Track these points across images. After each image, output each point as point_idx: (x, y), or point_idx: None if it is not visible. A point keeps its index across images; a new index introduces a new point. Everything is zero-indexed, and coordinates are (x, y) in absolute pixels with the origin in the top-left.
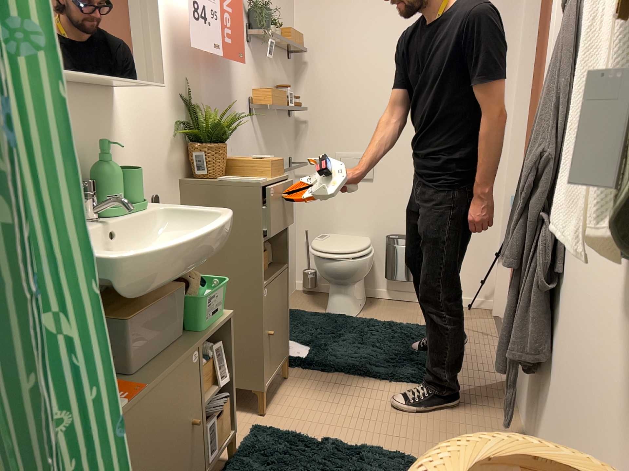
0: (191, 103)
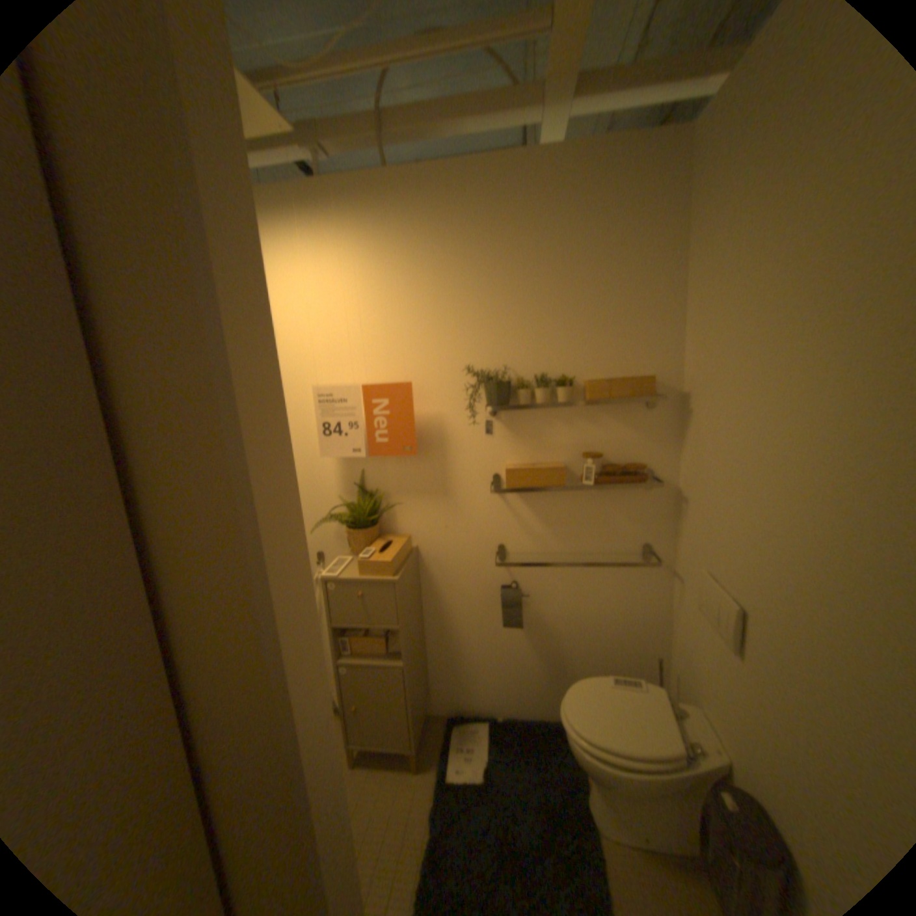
0: (364, 487)
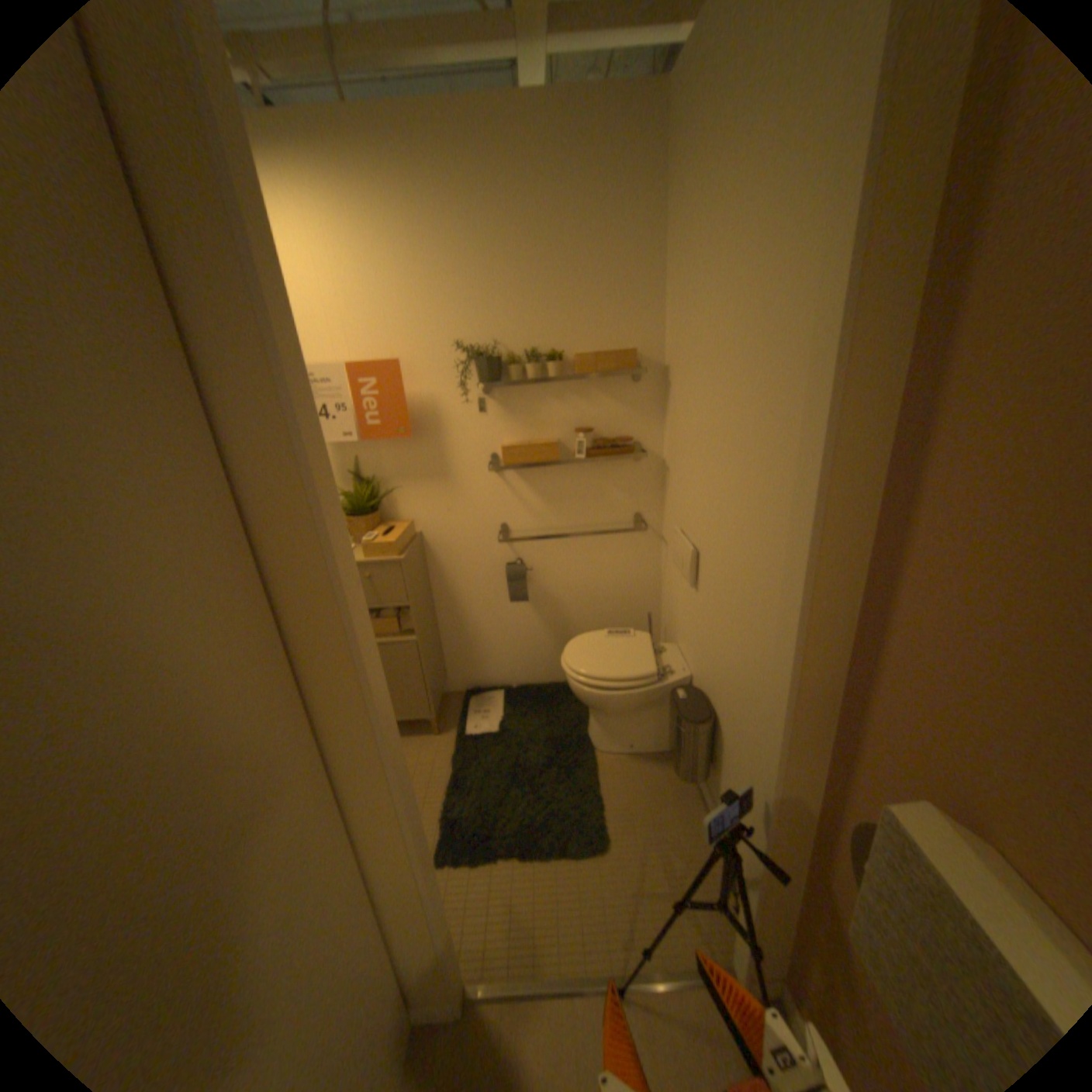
0: (359, 475)
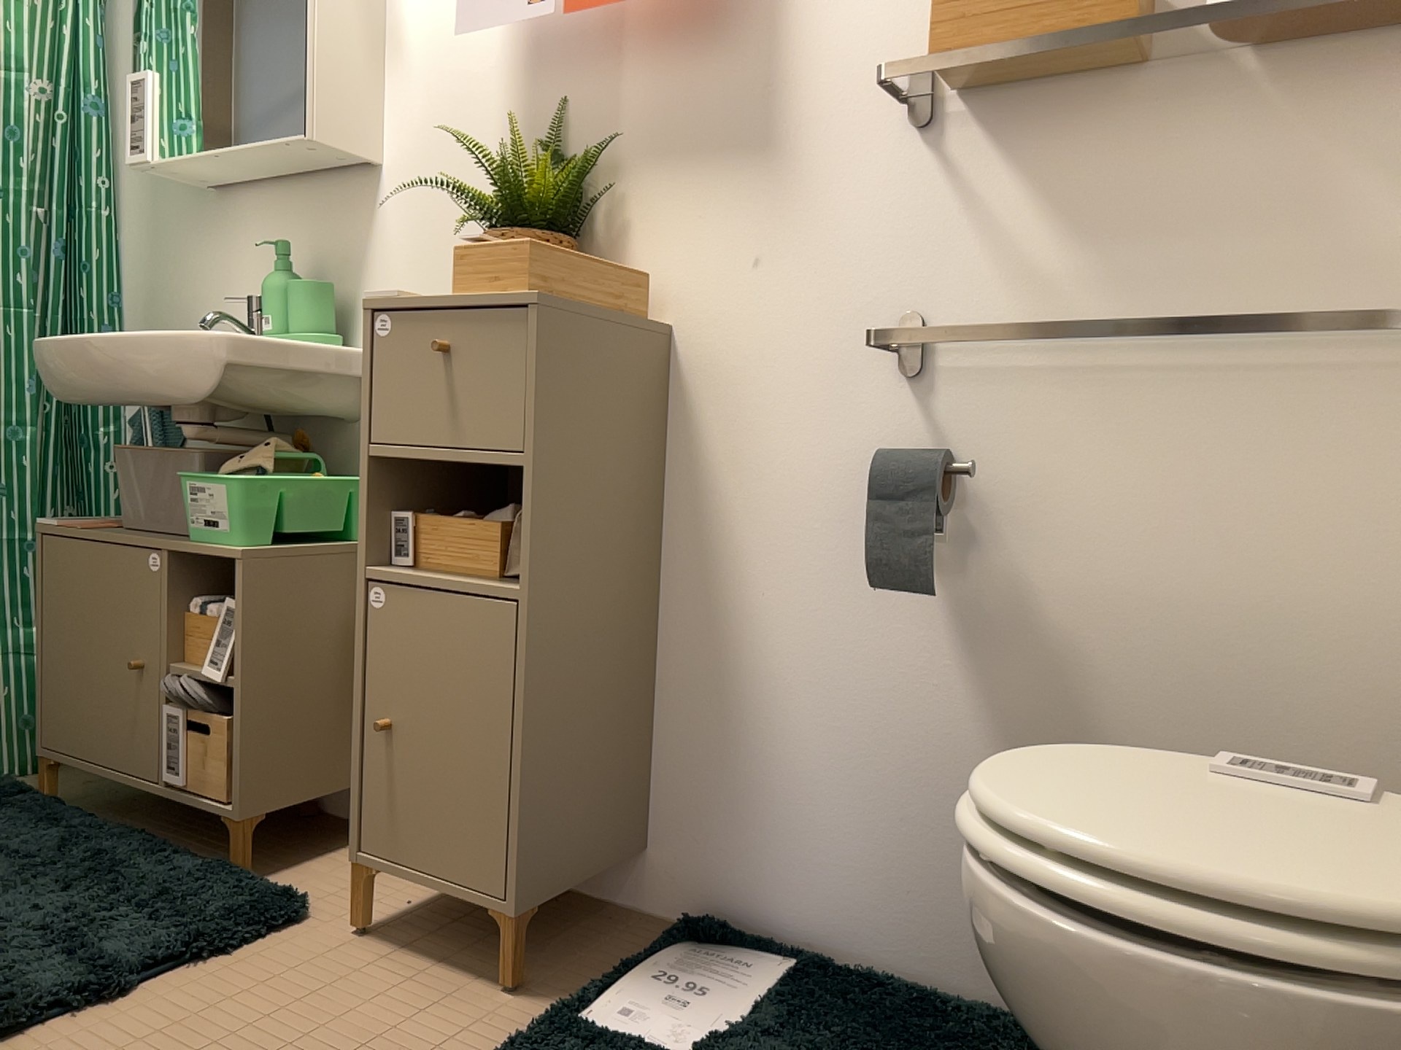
0: (558, 147)
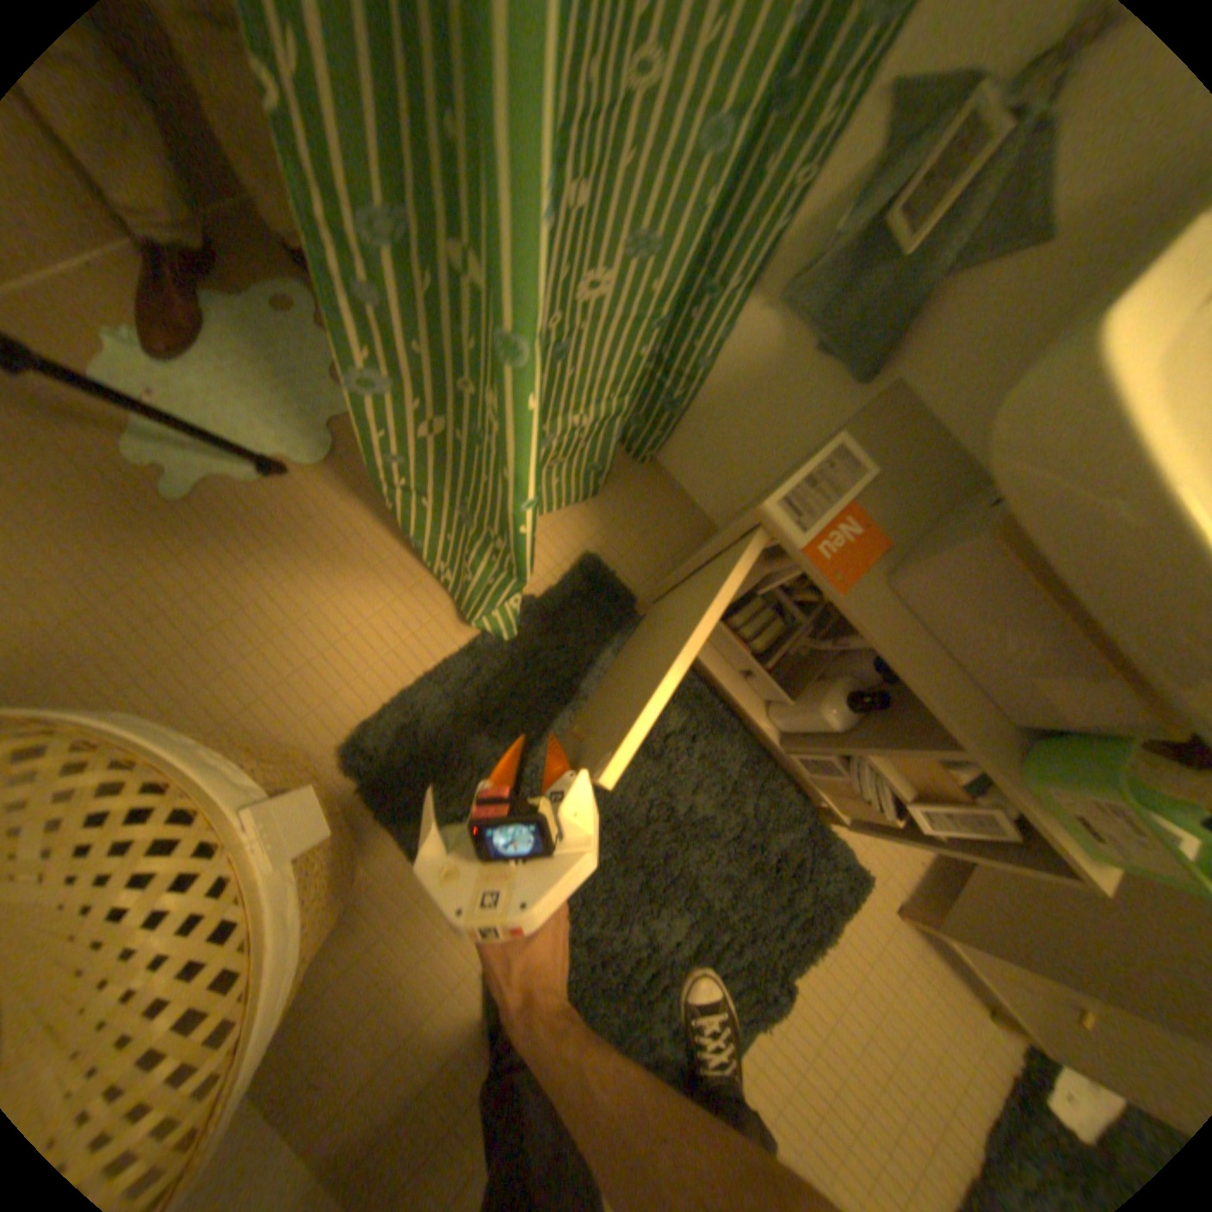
0: None
